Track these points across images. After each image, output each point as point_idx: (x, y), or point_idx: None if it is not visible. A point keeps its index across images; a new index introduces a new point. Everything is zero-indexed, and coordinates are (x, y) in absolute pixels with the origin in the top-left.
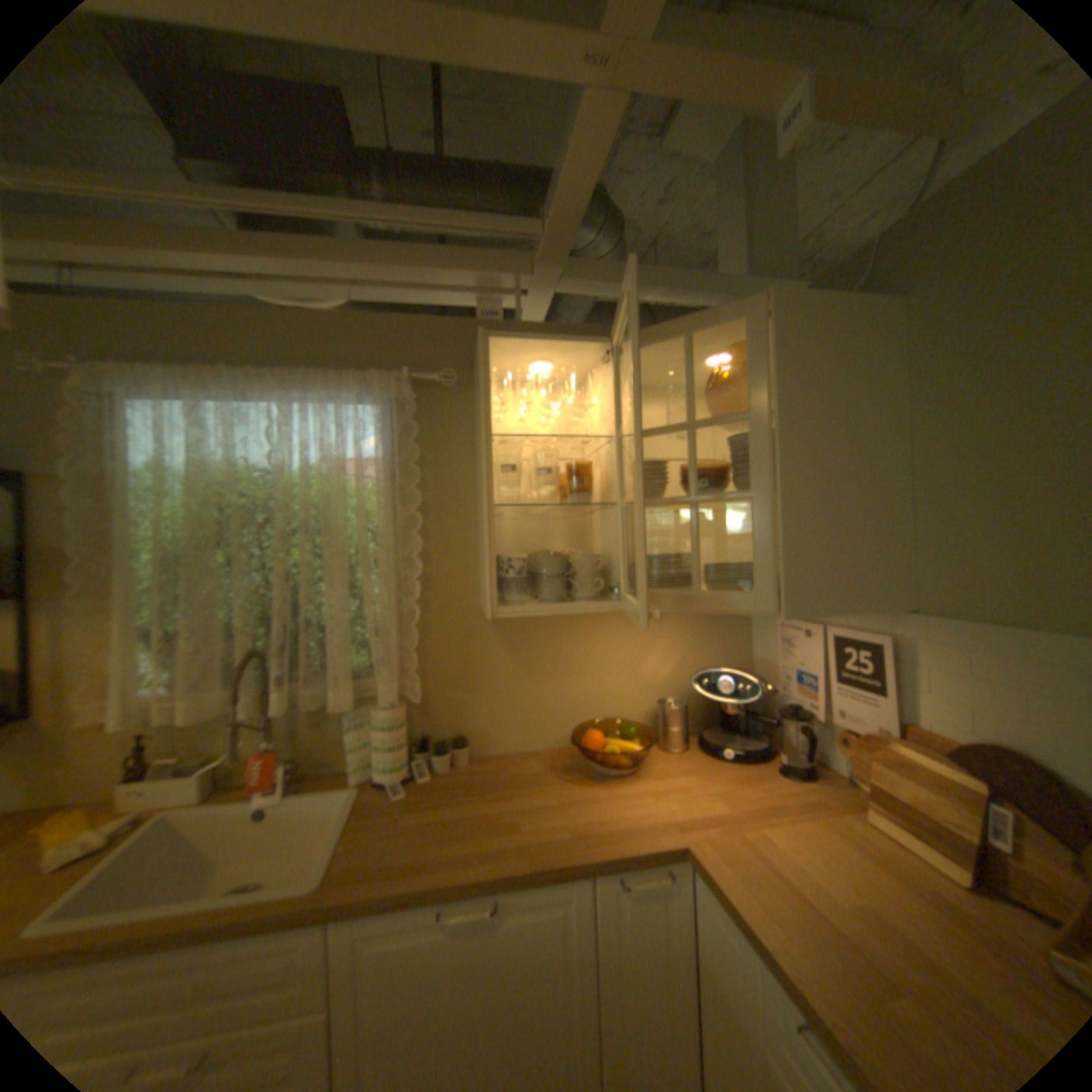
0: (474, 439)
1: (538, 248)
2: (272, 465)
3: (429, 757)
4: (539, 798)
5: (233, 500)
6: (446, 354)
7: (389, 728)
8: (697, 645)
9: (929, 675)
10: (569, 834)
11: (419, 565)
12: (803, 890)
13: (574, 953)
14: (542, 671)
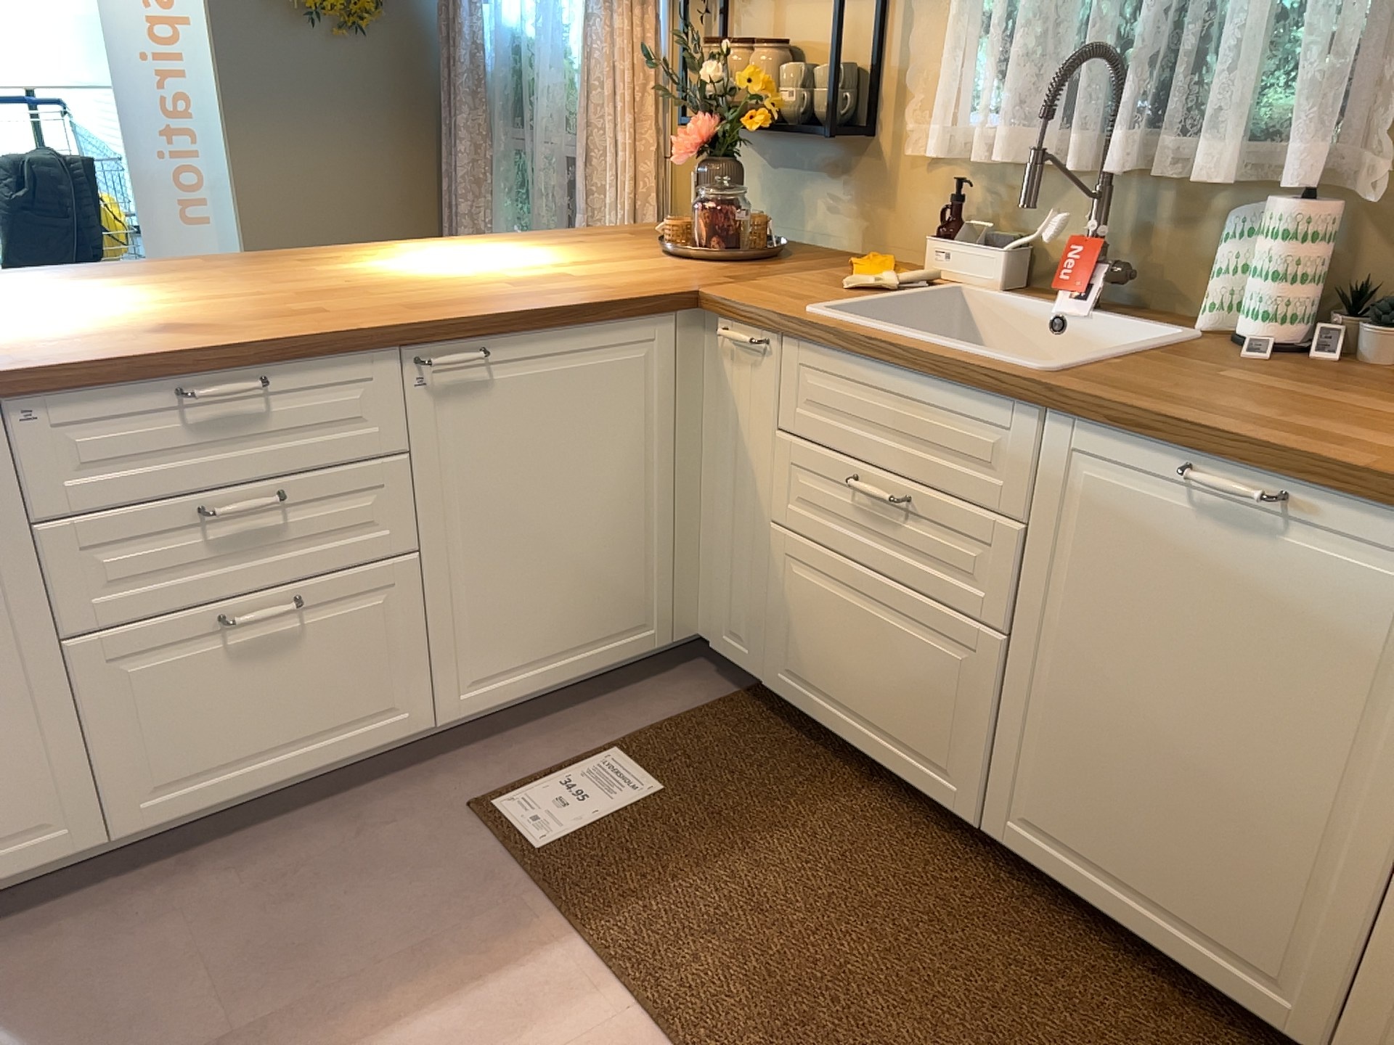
0: None
1: None
2: None
3: (1361, 331)
4: None
5: None
6: None
7: (1285, 235)
8: None
9: None
10: None
11: None
12: None
13: None
14: None
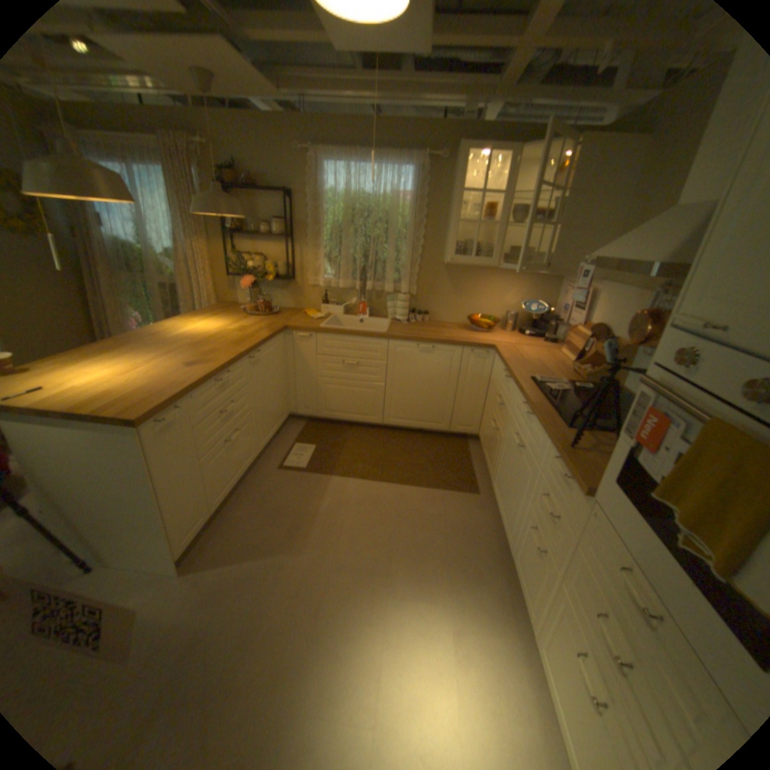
0: (452, 185)
1: (498, 86)
2: (372, 193)
3: (415, 316)
4: (451, 331)
5: (358, 207)
6: (446, 140)
7: (404, 301)
8: (532, 292)
9: (599, 304)
10: (458, 337)
11: (421, 241)
12: (522, 355)
13: (453, 366)
14: (462, 292)
